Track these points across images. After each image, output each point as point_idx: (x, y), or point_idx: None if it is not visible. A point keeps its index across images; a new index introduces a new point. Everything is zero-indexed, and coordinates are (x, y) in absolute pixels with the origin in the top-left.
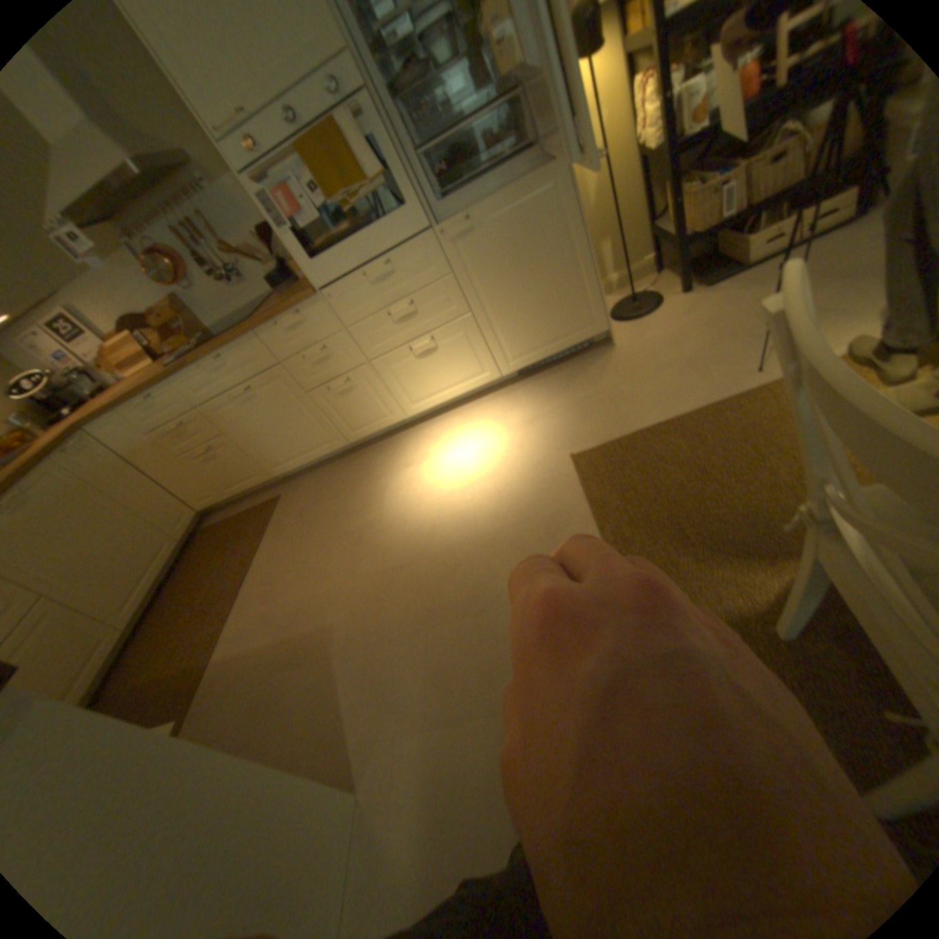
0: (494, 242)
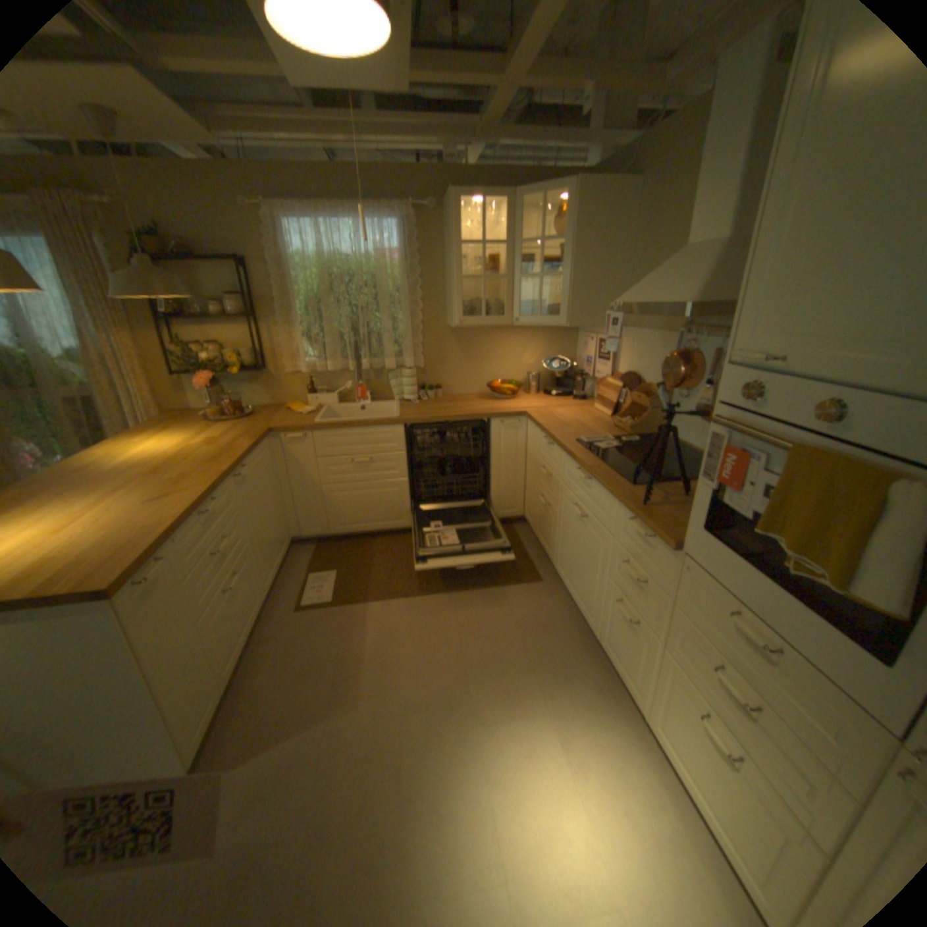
0: None
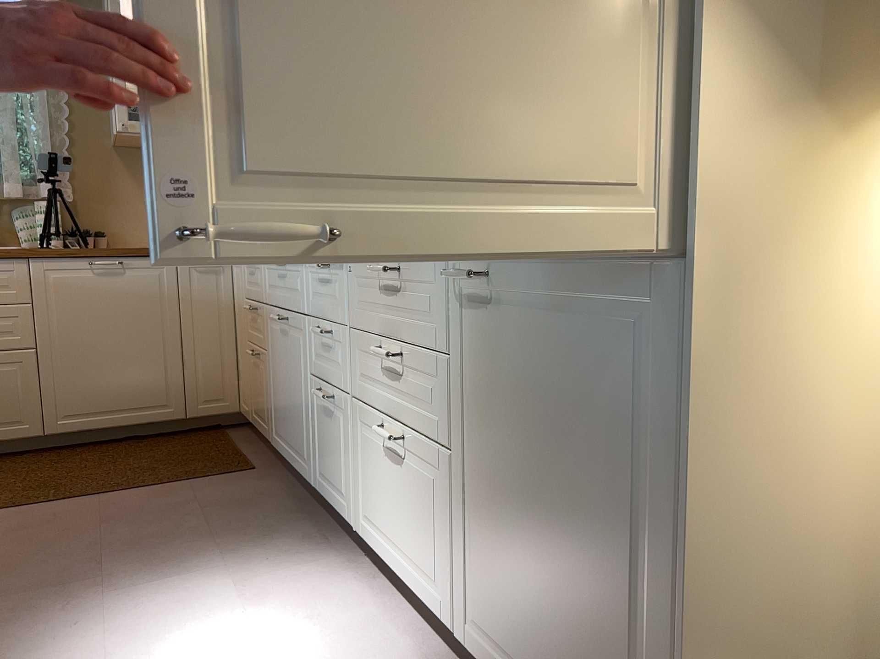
0: (516, 360)
